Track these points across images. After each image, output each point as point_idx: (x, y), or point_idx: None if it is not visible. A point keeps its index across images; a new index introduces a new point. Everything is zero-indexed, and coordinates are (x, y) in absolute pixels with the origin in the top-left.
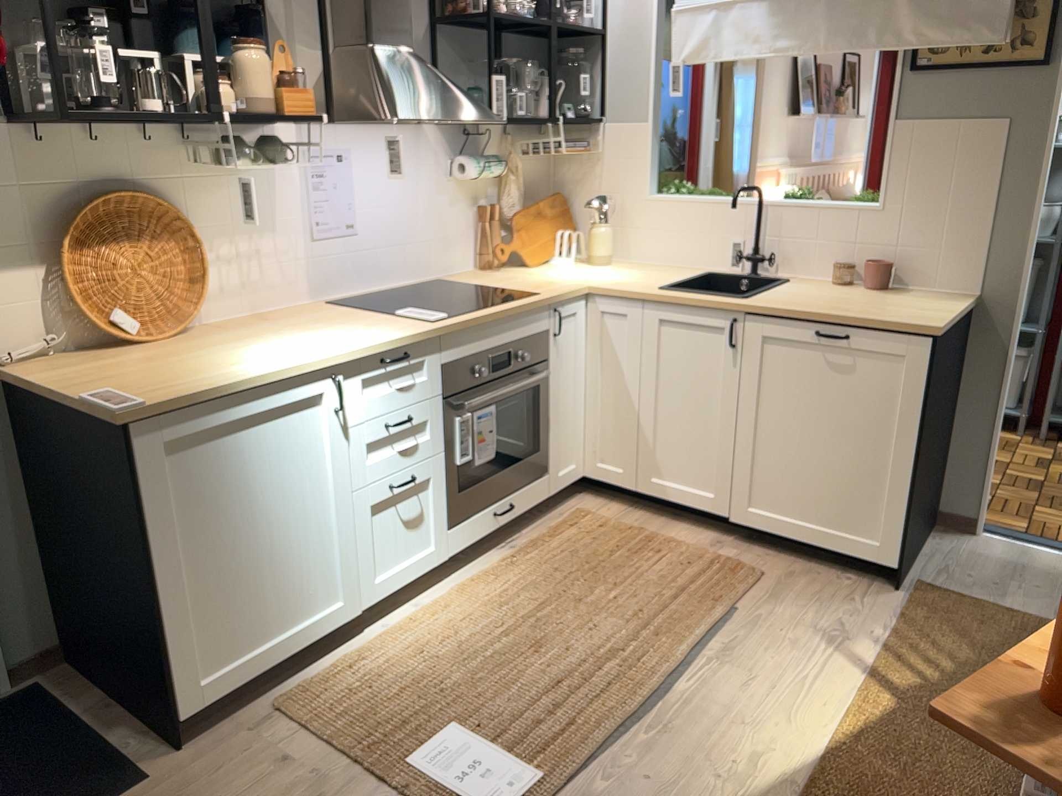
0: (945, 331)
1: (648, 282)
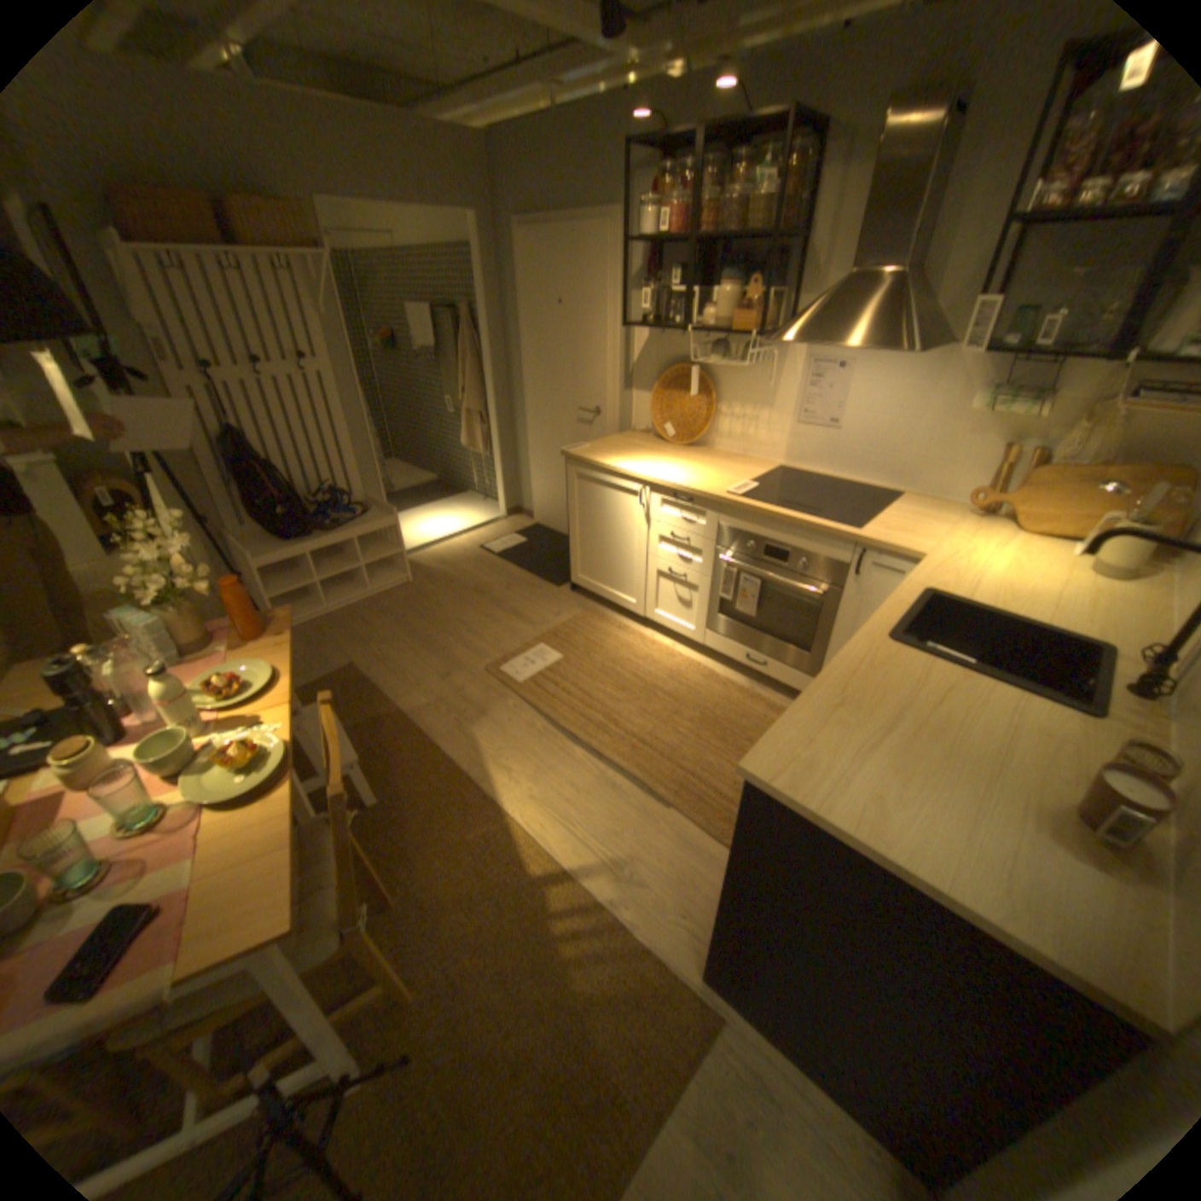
0: (764, 794)
1: (980, 591)
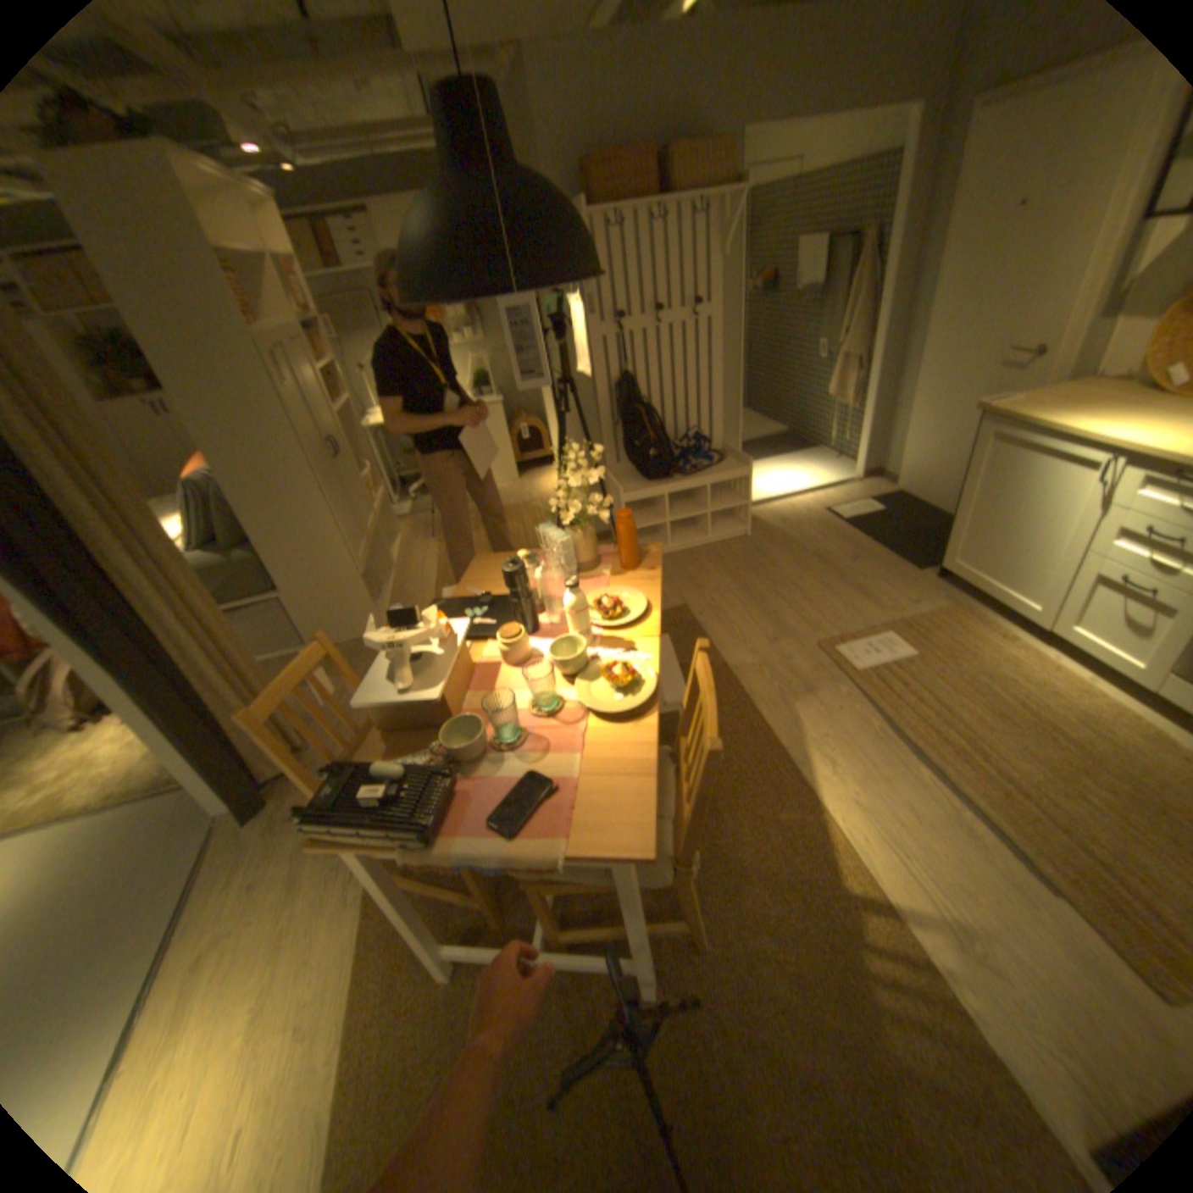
0: None
1: None
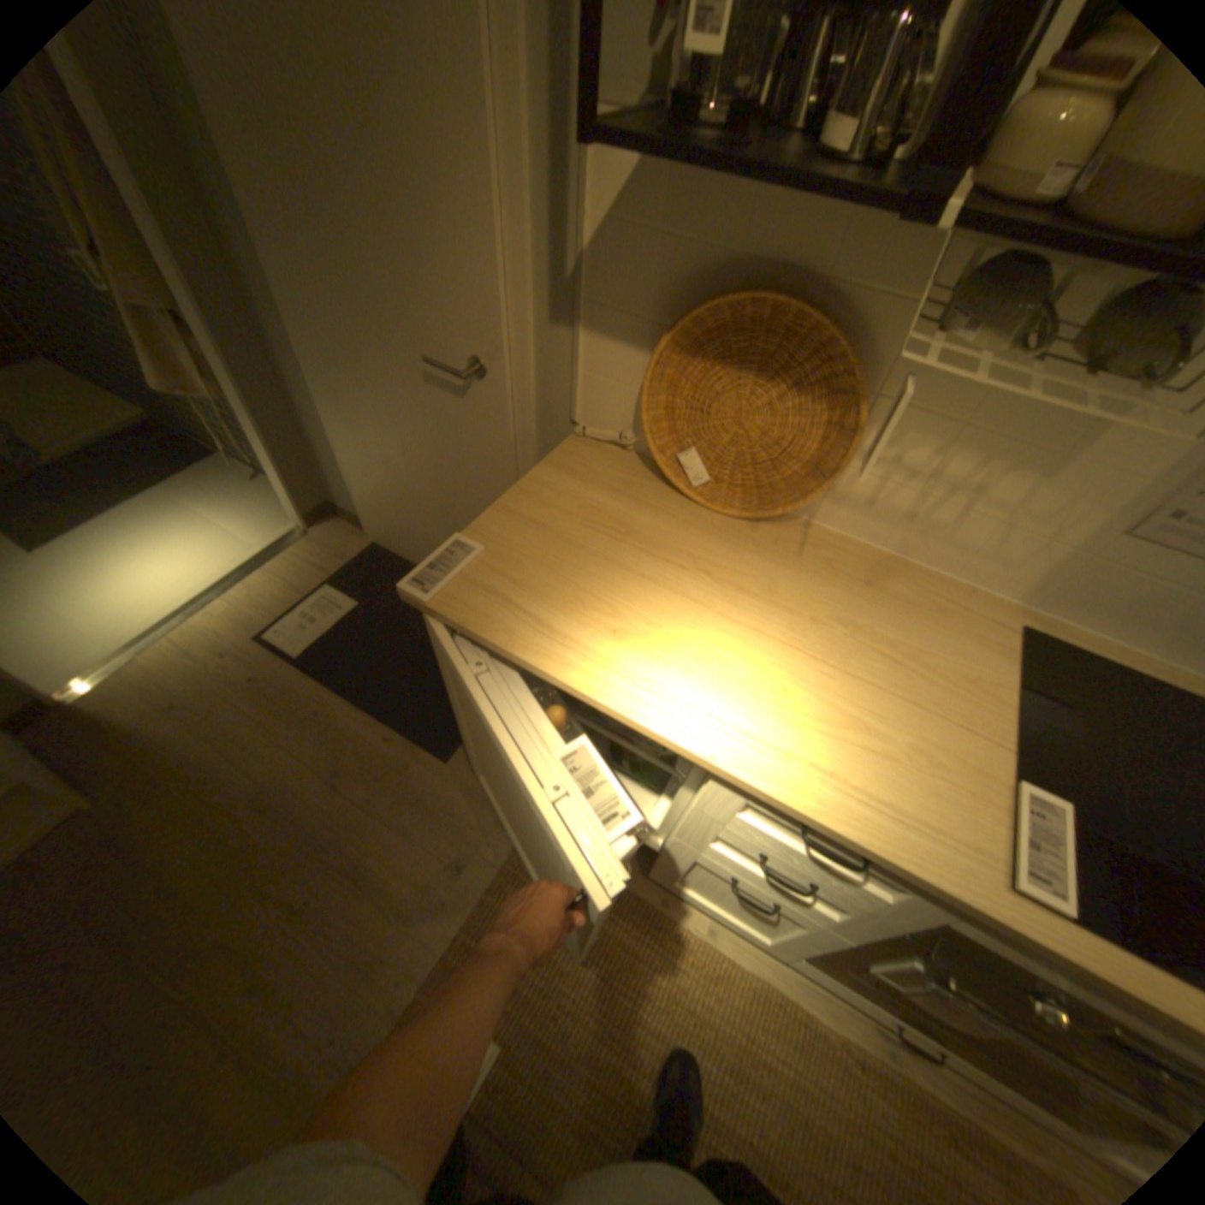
0: None
1: None
